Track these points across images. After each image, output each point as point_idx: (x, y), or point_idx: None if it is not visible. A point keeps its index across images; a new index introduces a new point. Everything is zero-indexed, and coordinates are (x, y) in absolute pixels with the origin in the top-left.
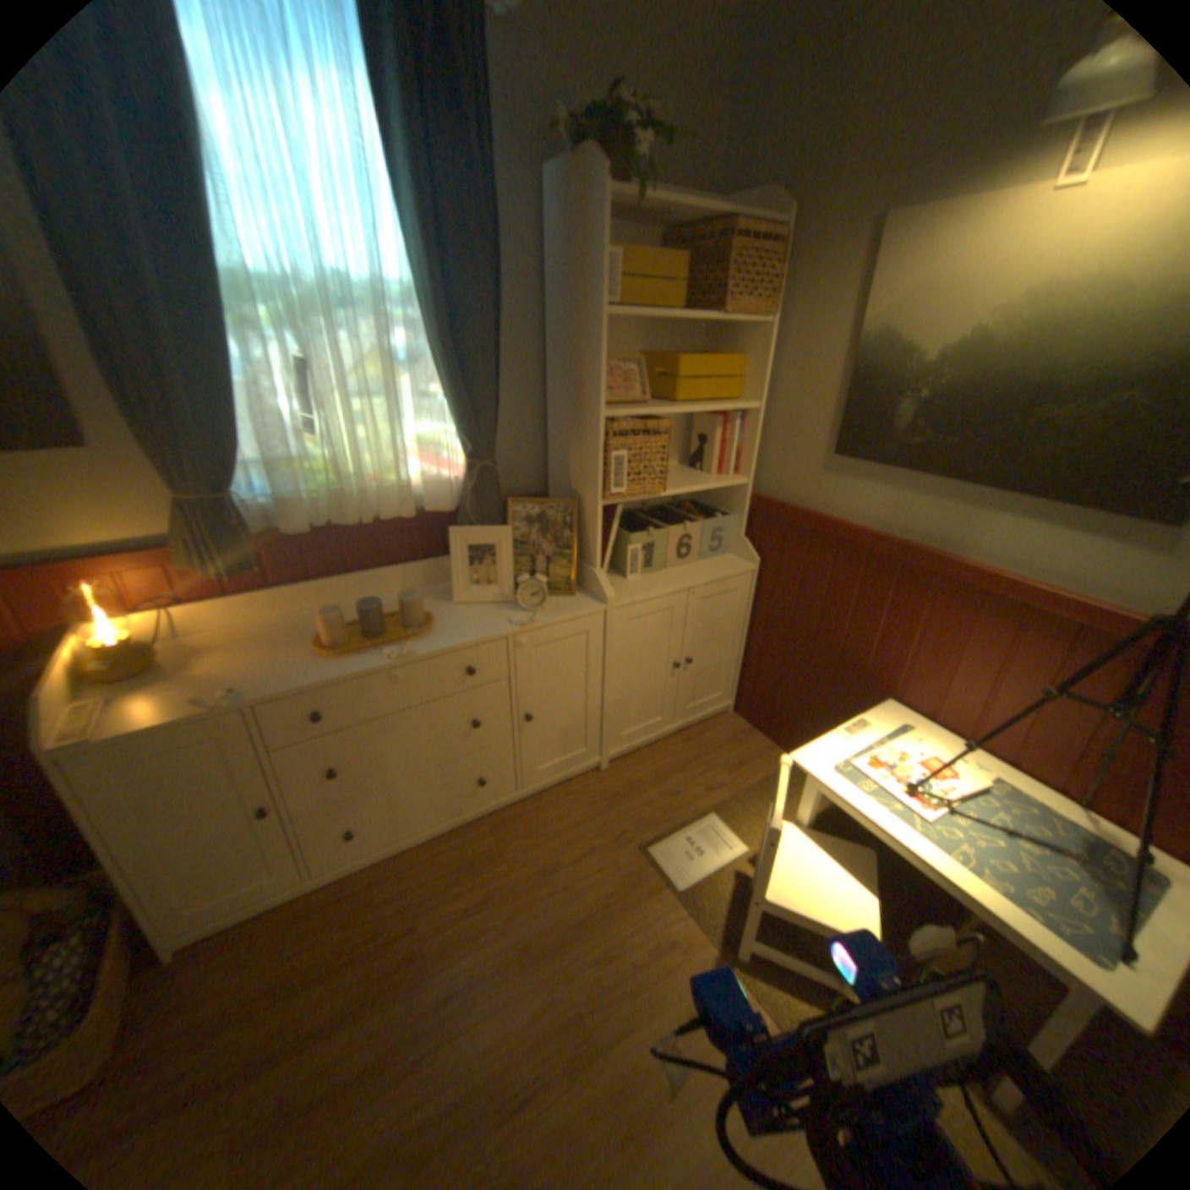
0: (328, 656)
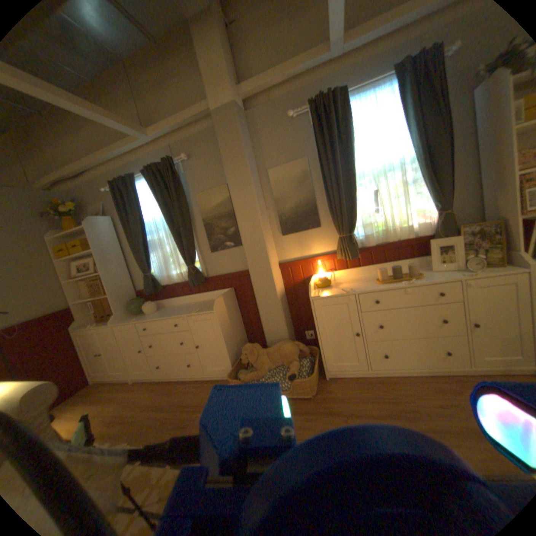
0: (381, 283)
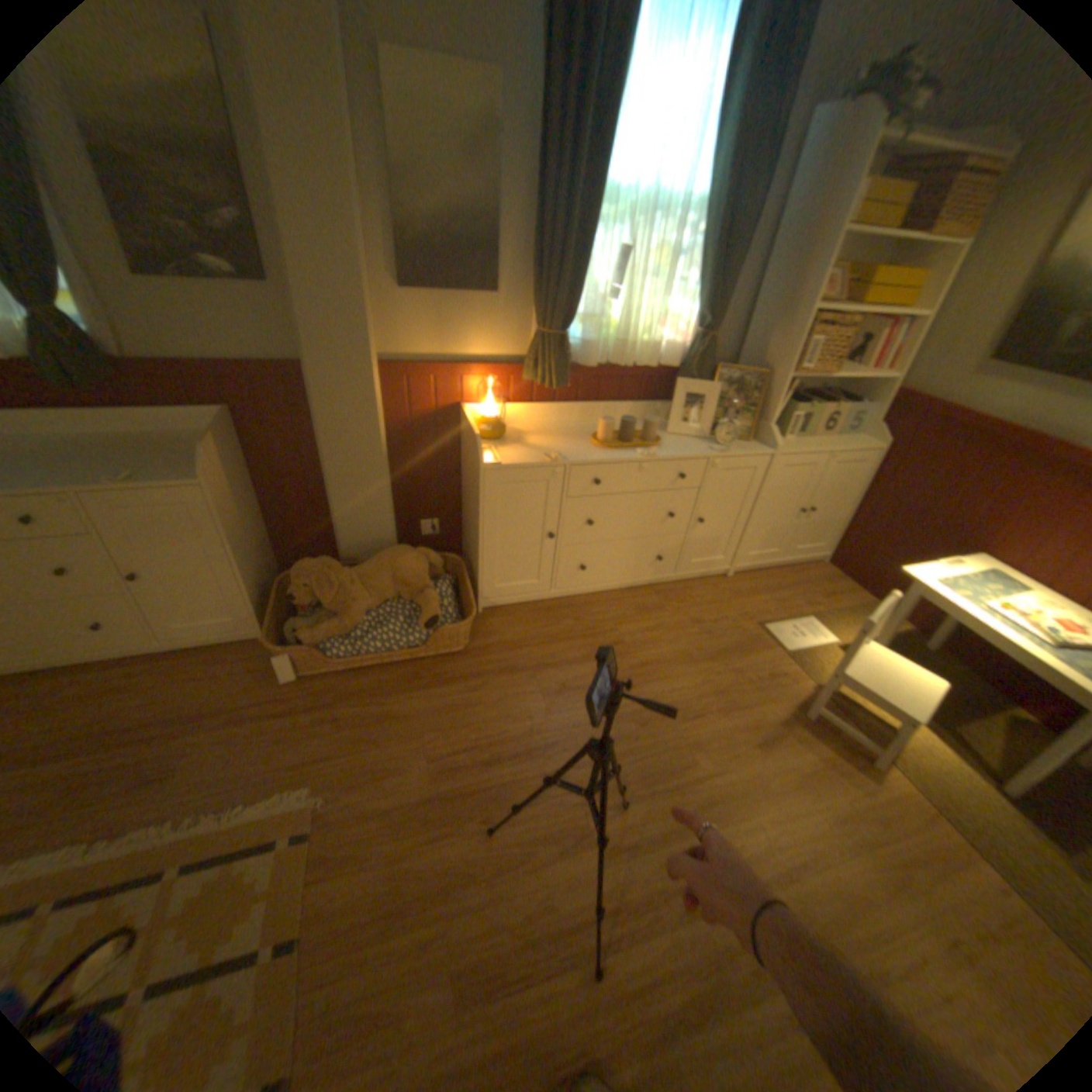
0: (599, 448)
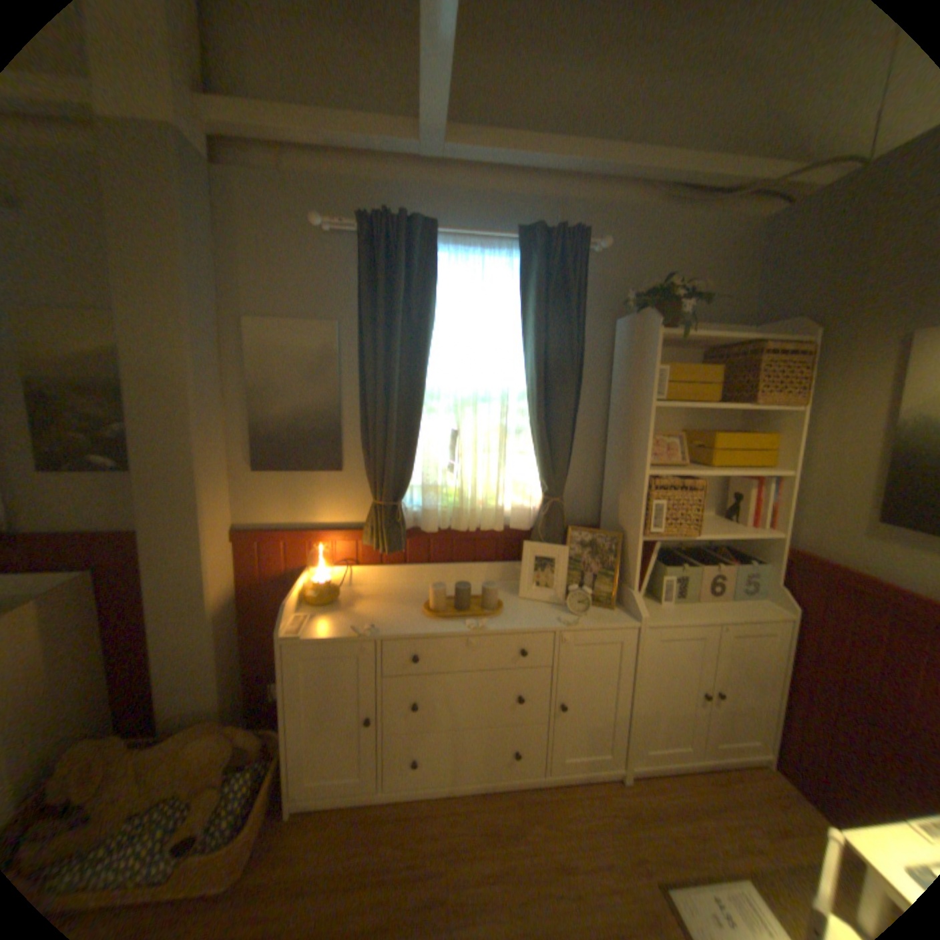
0: (430, 617)
